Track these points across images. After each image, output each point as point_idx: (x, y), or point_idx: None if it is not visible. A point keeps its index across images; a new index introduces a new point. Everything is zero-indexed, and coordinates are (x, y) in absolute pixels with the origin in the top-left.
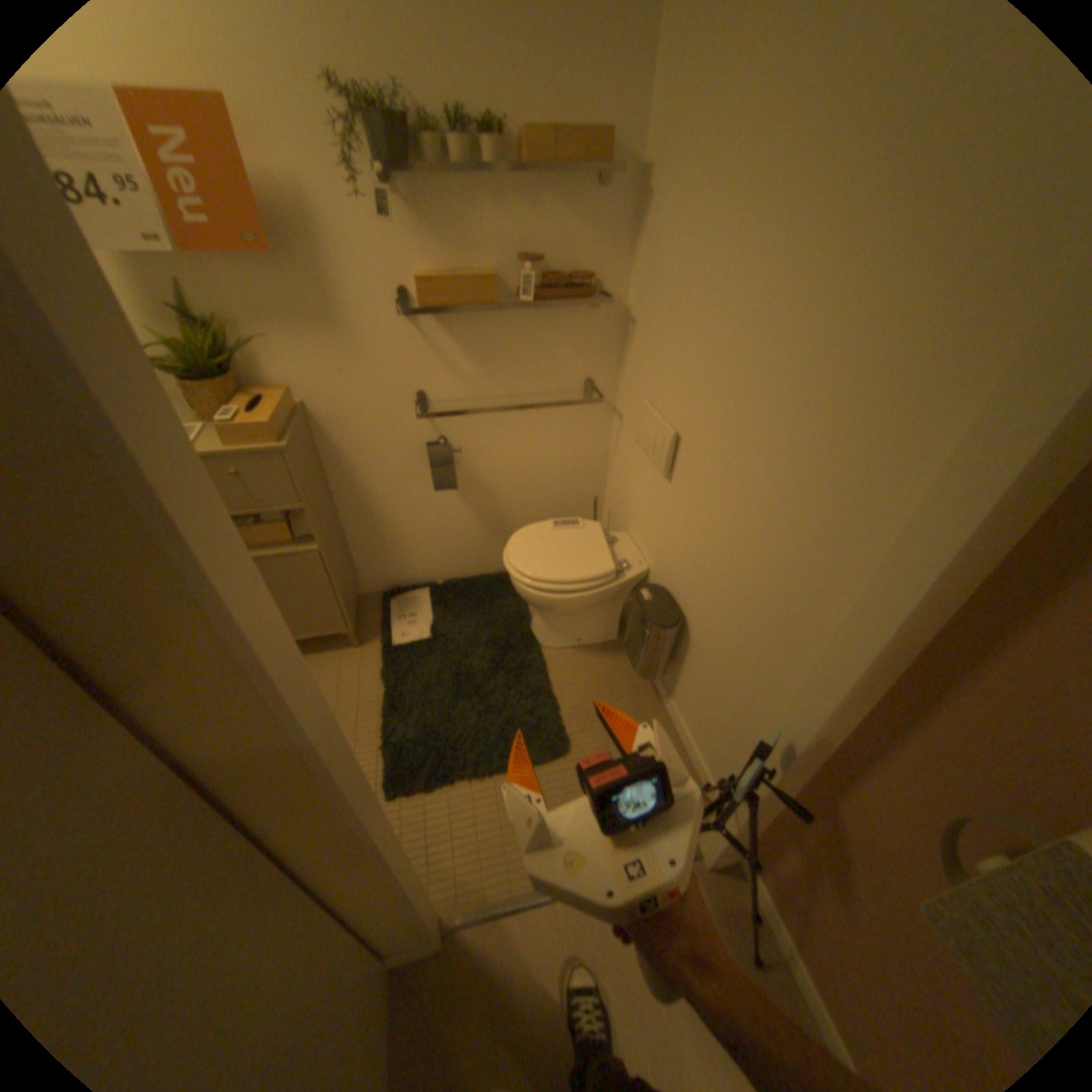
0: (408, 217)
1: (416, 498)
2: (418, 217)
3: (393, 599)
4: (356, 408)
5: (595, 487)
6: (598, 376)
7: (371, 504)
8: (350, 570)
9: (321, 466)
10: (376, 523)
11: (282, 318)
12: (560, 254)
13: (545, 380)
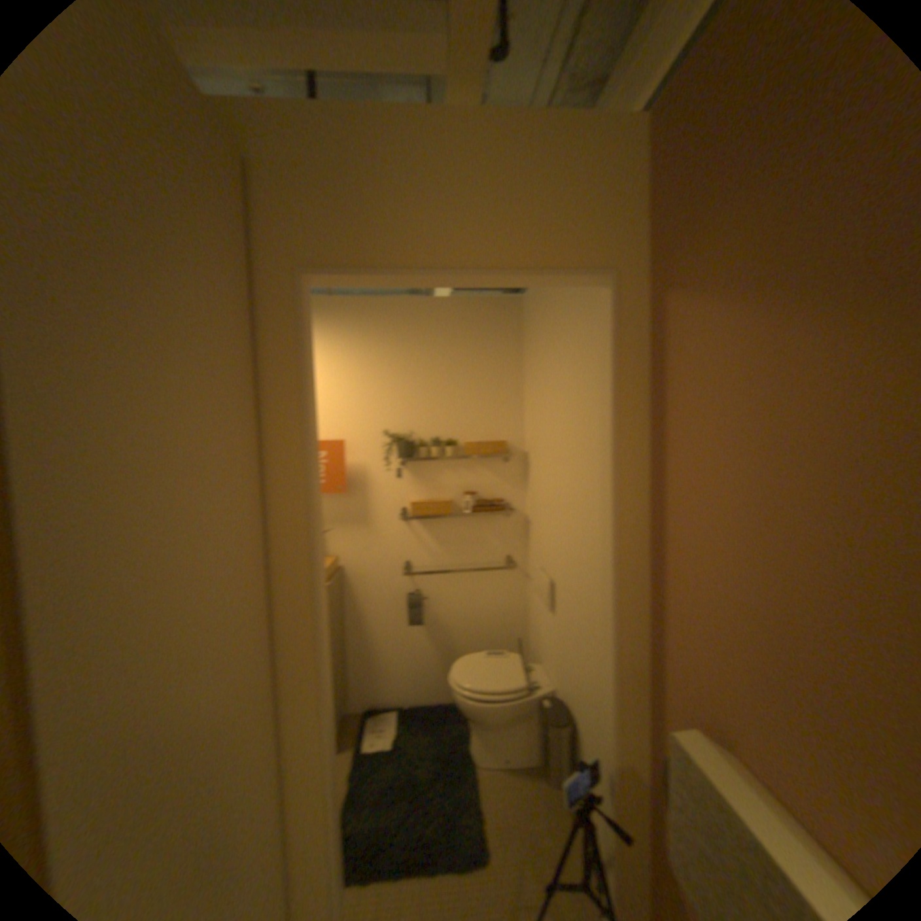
0: (409, 479)
1: (395, 634)
2: (414, 478)
3: (366, 720)
4: (368, 571)
5: (520, 633)
6: (512, 555)
7: (365, 636)
8: (341, 688)
9: (341, 607)
10: (366, 652)
11: (341, 523)
12: (484, 492)
13: (480, 557)
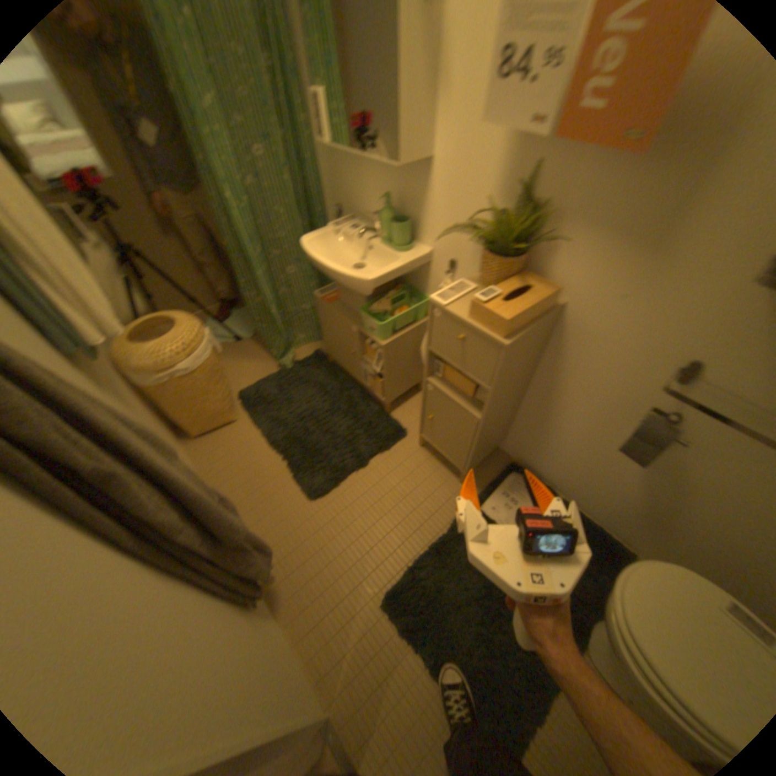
0: None
1: (601, 434)
2: None
3: (517, 473)
4: (612, 334)
5: None
6: None
7: (558, 407)
8: (503, 435)
9: (543, 357)
10: (550, 422)
11: (610, 222)
12: None
13: None
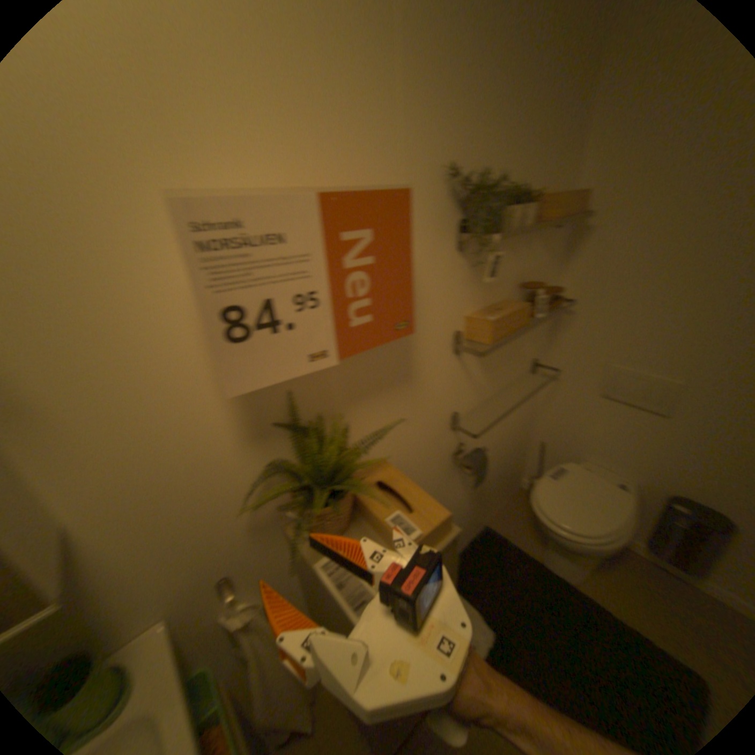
0: (468, 273)
1: None
2: (473, 271)
3: None
4: (412, 450)
5: (527, 434)
6: (538, 355)
7: None
8: None
9: None
10: None
11: (374, 391)
12: (534, 278)
13: (517, 370)
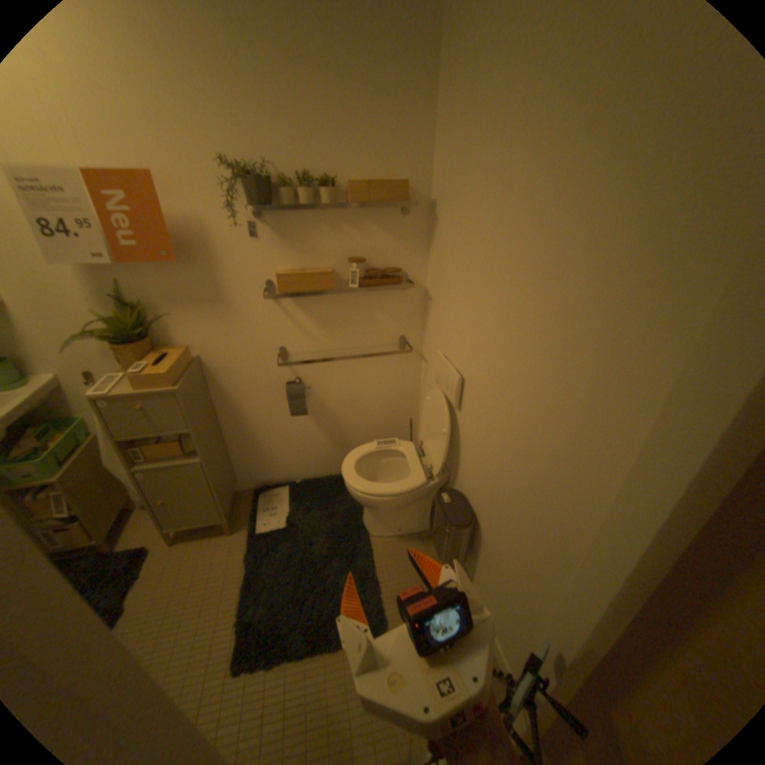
0: (273, 237)
1: (279, 421)
2: (280, 237)
3: (261, 495)
4: (236, 359)
5: (411, 410)
6: (408, 334)
7: (246, 425)
8: (228, 474)
9: (210, 399)
10: (249, 439)
11: (186, 301)
12: (377, 257)
13: (371, 338)
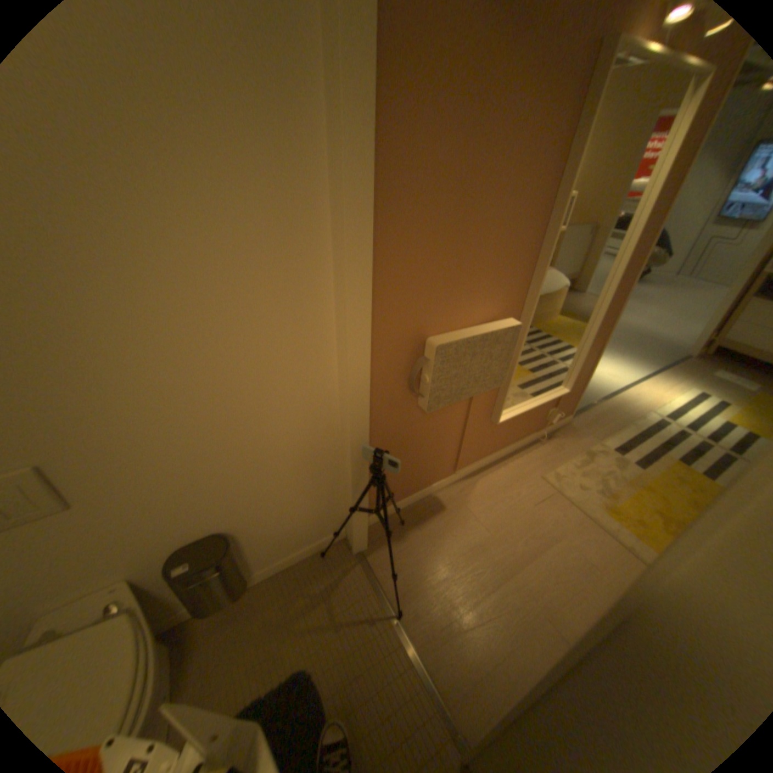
0: None
1: None
2: None
3: None
4: None
5: None
6: None
7: None
8: None
9: None
10: None
11: None
12: None
13: None
